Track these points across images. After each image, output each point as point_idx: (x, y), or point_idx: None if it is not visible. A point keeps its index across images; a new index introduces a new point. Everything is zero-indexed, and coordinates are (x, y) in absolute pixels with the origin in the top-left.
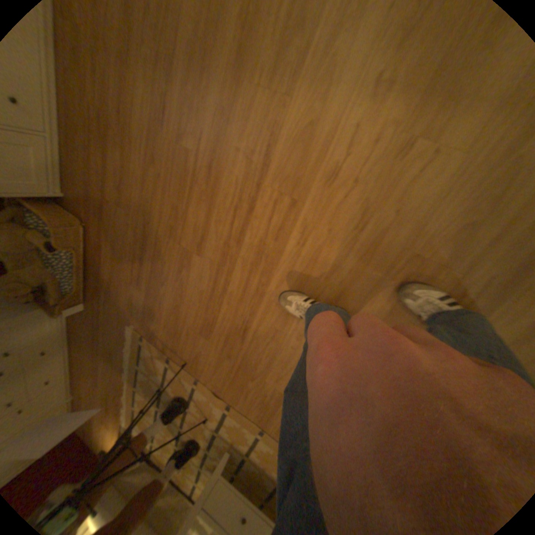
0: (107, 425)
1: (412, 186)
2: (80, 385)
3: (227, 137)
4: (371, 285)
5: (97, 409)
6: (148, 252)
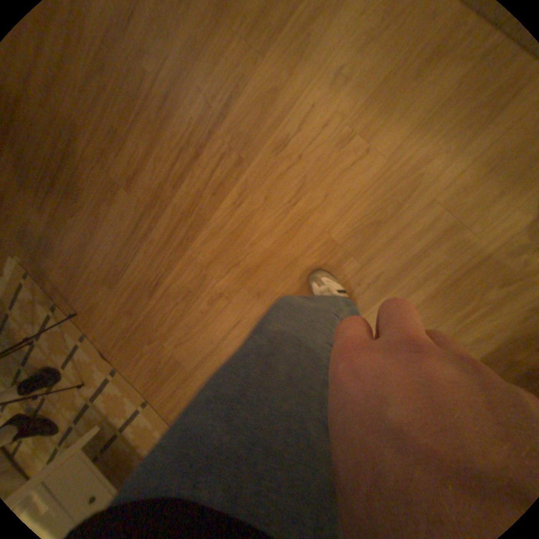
0: None
1: (342, 177)
2: None
3: (191, 74)
4: (289, 261)
5: None
6: (65, 173)
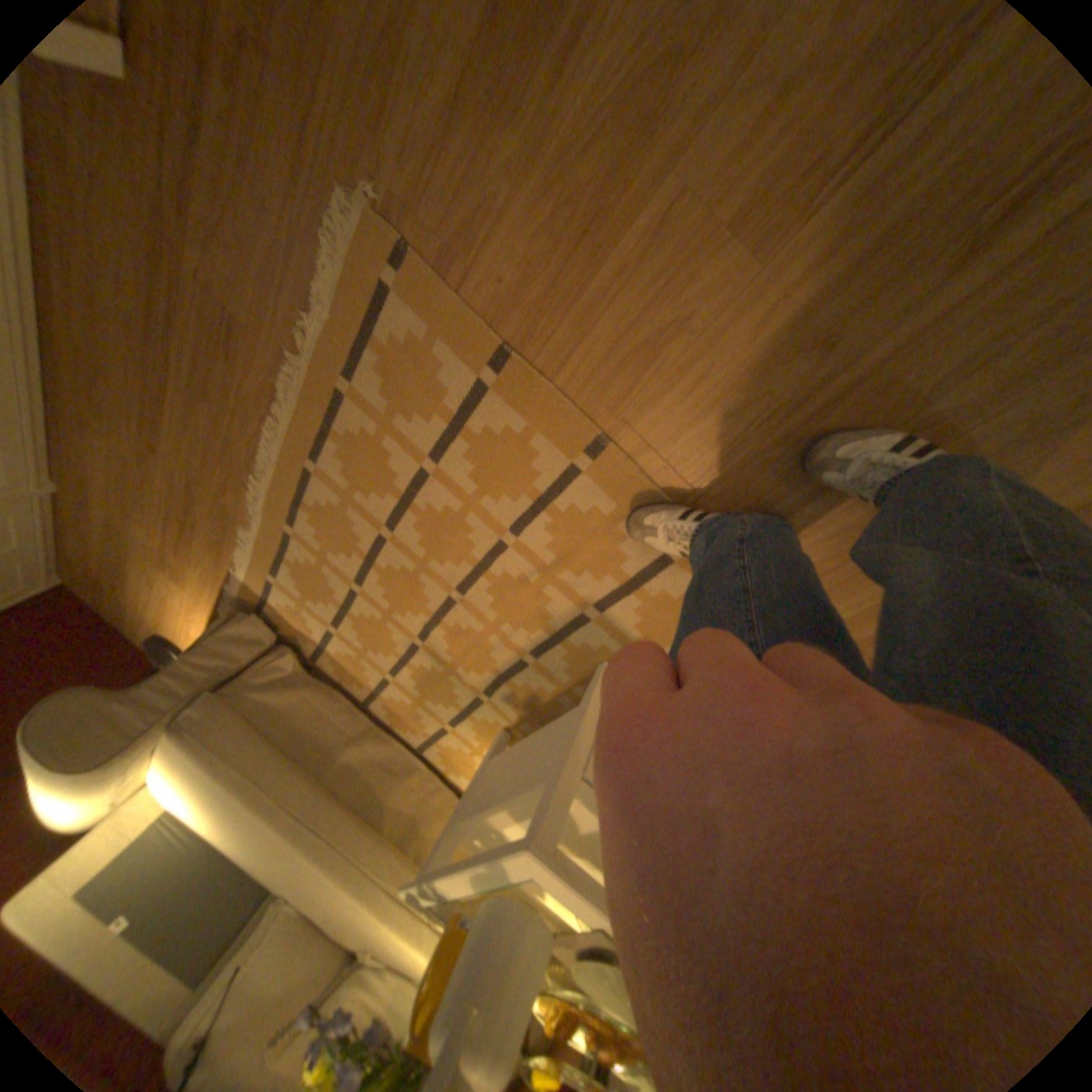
0: (189, 572)
1: None
2: (97, 449)
3: None
4: None
5: (157, 528)
6: None
